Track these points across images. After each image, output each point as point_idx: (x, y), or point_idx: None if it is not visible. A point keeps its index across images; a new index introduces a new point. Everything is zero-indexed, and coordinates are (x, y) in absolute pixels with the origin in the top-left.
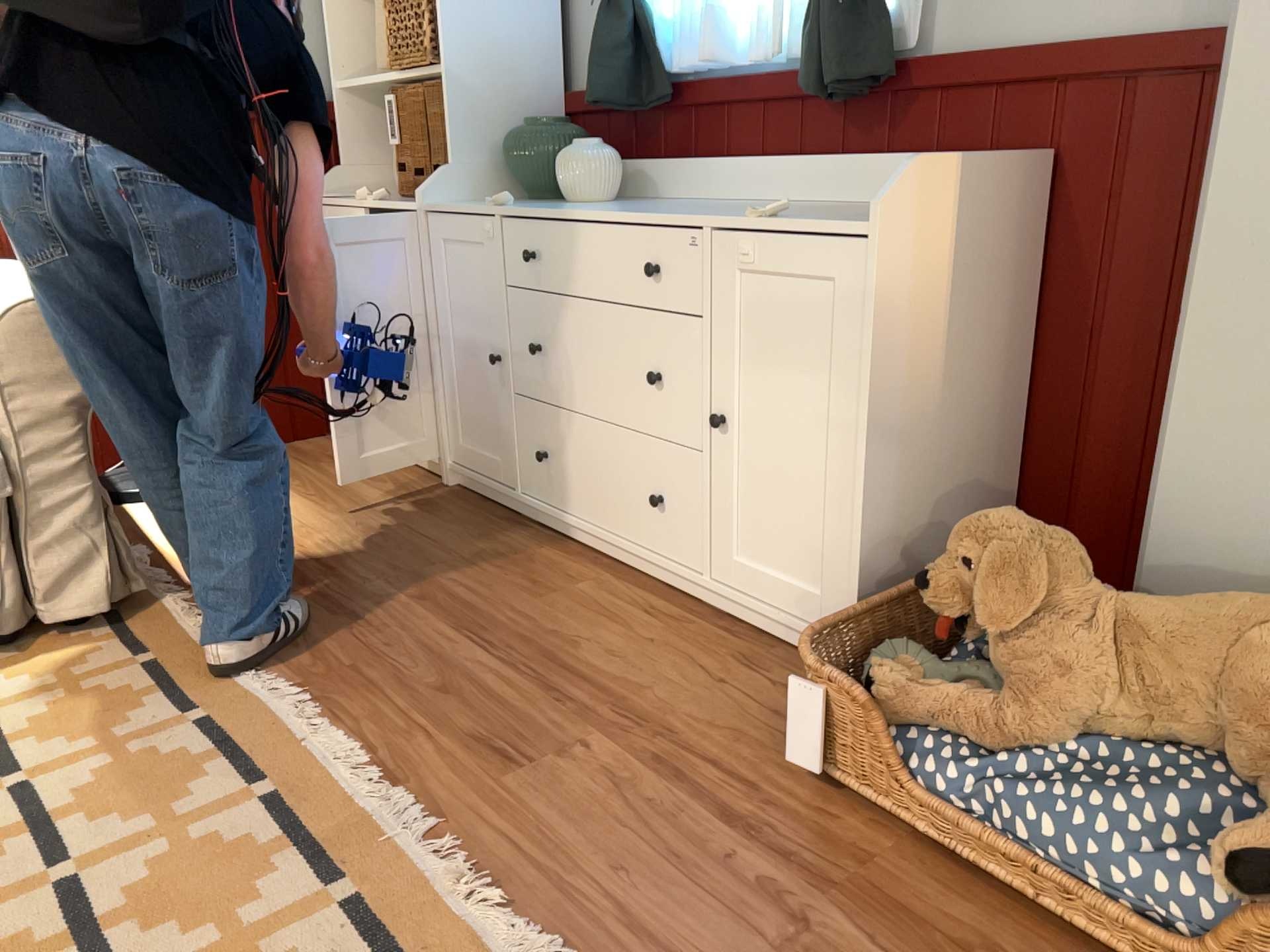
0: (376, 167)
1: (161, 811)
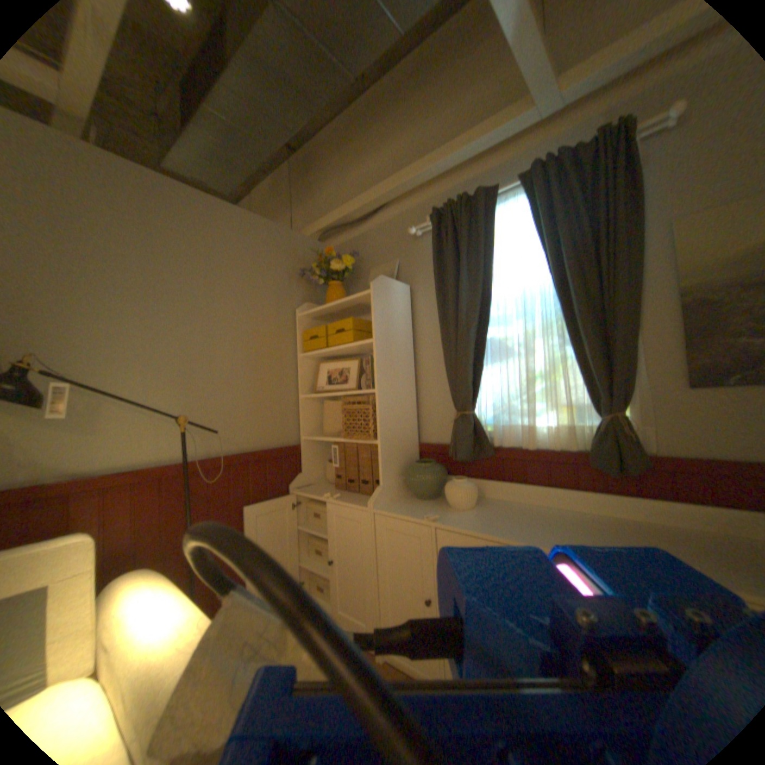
0: (317, 468)
1: None
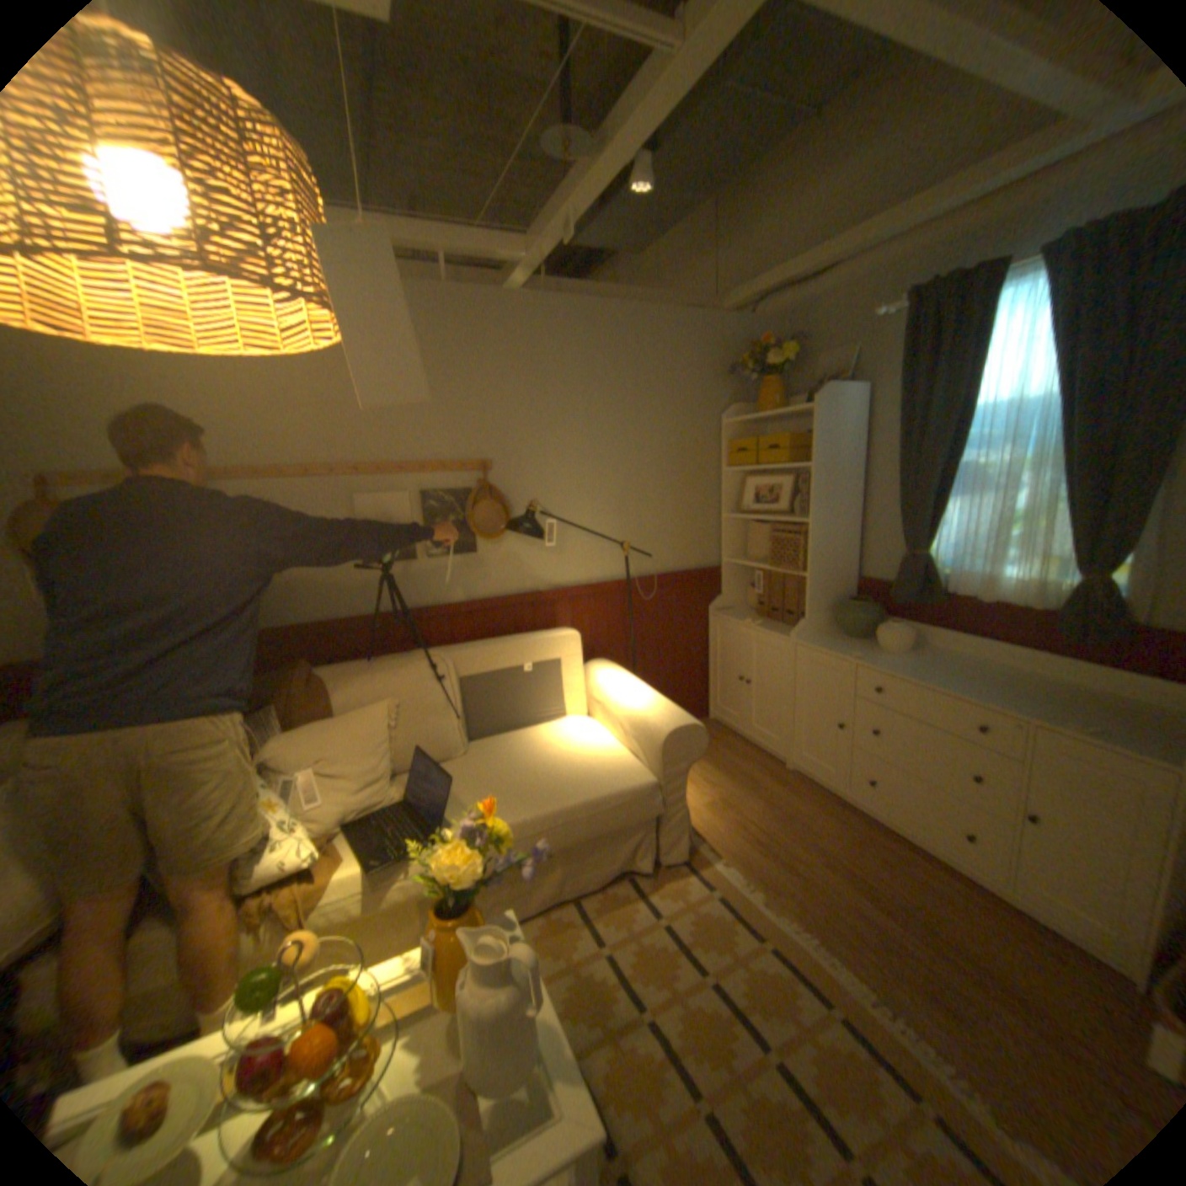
0: (736, 592)
1: (795, 1022)
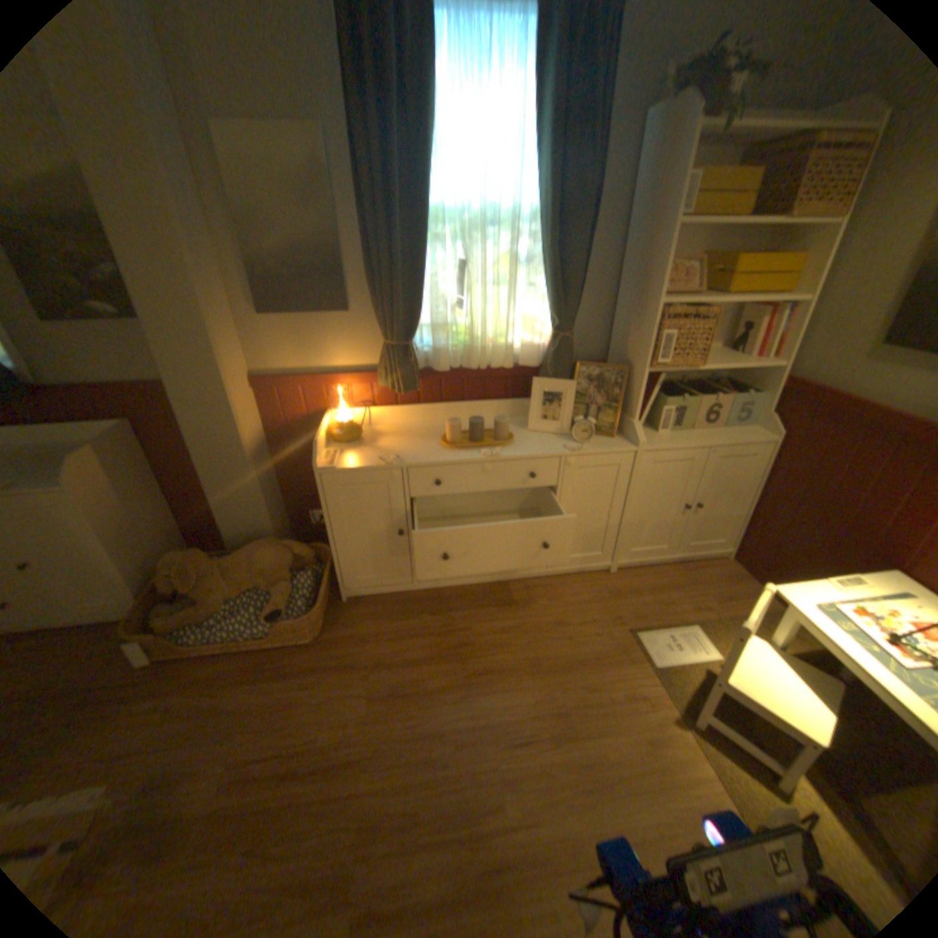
0: None
1: None
